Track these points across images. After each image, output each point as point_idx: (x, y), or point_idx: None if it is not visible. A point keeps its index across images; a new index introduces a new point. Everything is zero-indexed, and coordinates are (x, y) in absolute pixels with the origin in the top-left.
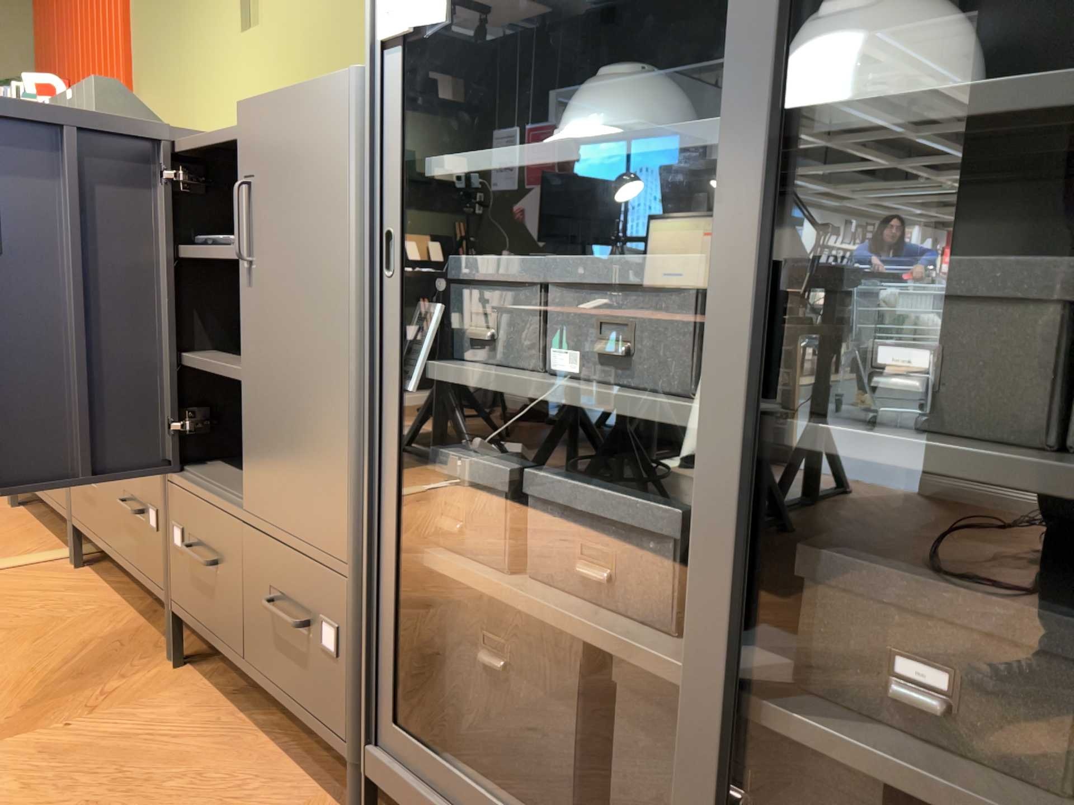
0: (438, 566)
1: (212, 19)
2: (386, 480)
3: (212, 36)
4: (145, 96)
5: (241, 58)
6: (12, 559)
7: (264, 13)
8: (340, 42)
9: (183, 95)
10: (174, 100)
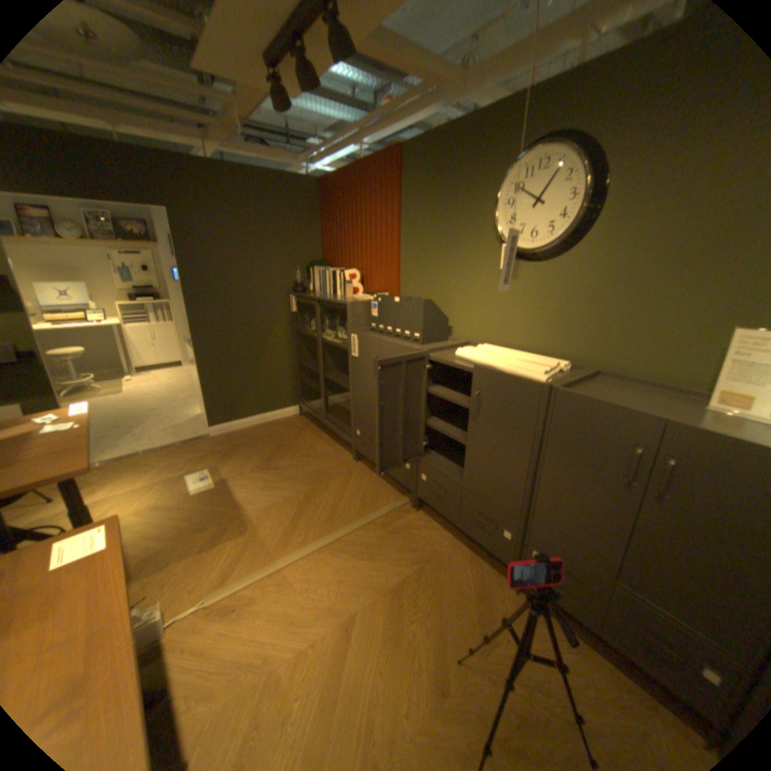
0: None
1: (473, 265)
2: None
3: (472, 273)
4: (409, 285)
5: (498, 291)
6: (390, 506)
7: (523, 274)
8: (596, 308)
9: (442, 294)
10: (434, 294)
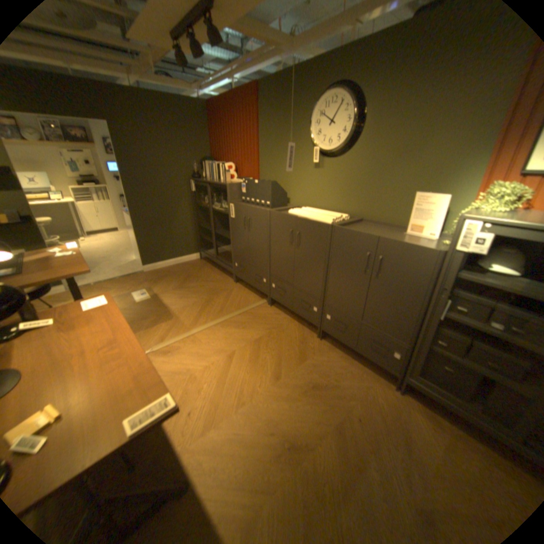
0: (438, 350)
1: (300, 159)
2: (428, 334)
3: (300, 164)
4: (265, 172)
5: (313, 175)
6: (255, 303)
7: (326, 164)
8: (361, 183)
9: (283, 177)
10: (279, 177)
